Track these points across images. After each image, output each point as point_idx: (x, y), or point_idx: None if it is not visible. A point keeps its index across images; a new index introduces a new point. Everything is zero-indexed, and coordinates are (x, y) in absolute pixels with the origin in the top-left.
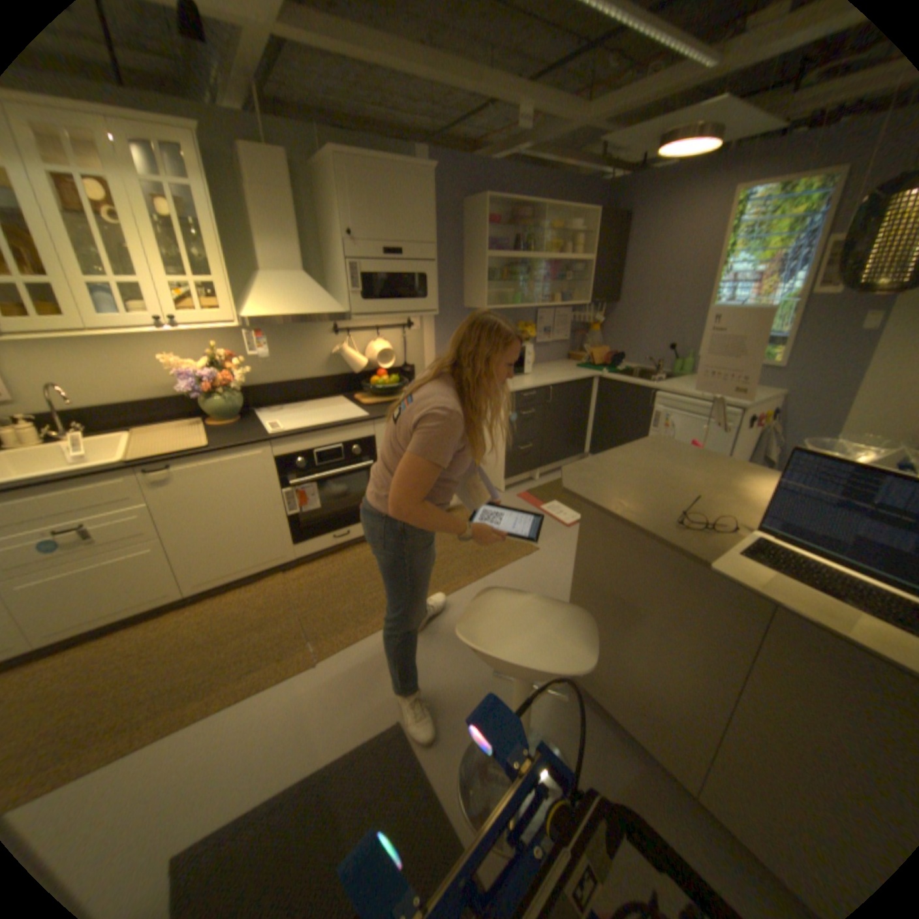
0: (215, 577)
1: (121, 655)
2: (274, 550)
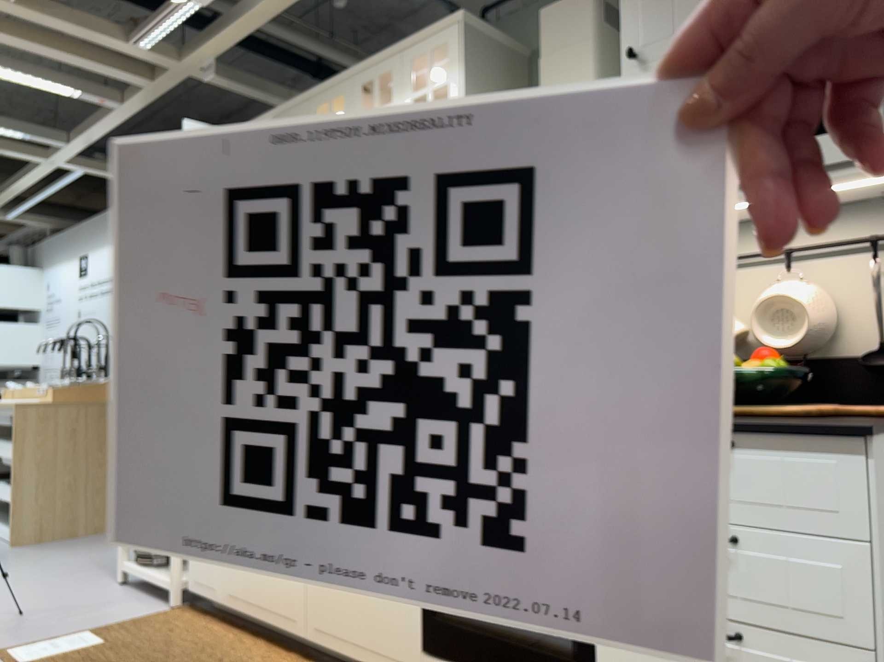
0: (334, 629)
1: (225, 656)
2: (397, 637)
